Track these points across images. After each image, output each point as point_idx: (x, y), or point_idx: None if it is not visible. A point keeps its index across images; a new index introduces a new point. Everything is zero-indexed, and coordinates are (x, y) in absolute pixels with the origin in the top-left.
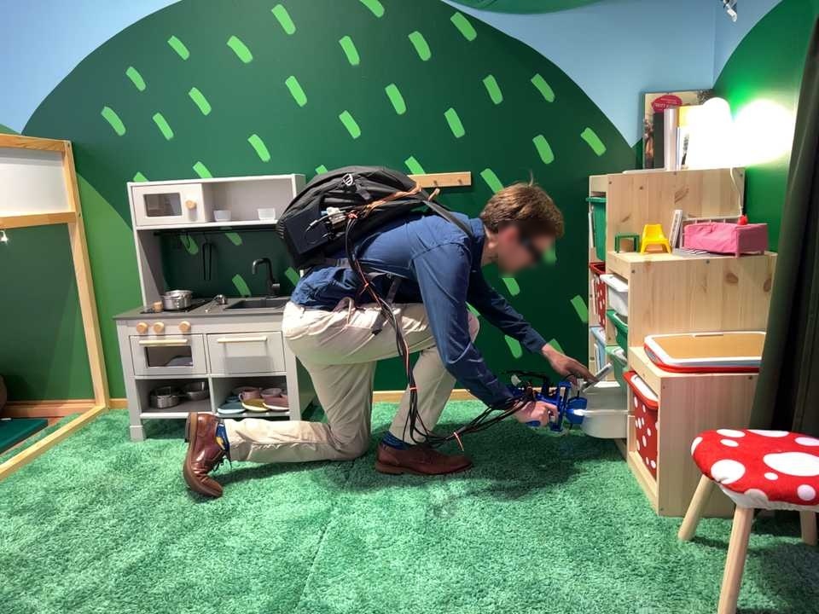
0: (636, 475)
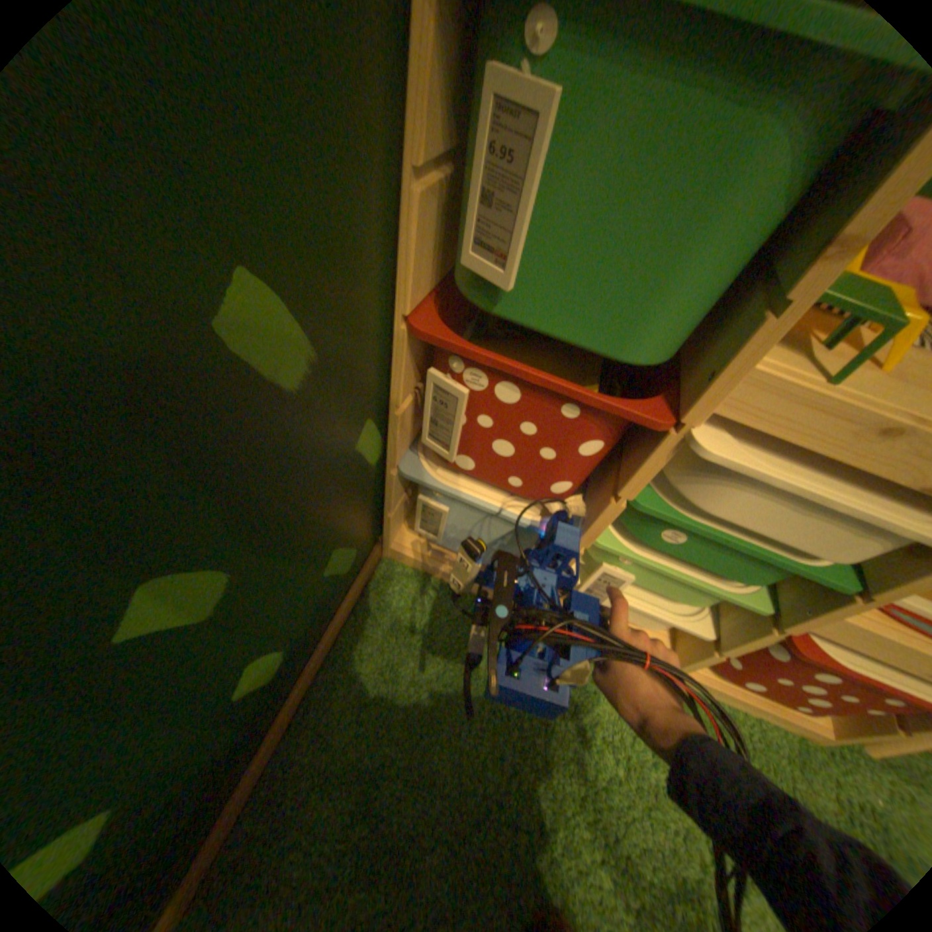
0: (750, 703)
